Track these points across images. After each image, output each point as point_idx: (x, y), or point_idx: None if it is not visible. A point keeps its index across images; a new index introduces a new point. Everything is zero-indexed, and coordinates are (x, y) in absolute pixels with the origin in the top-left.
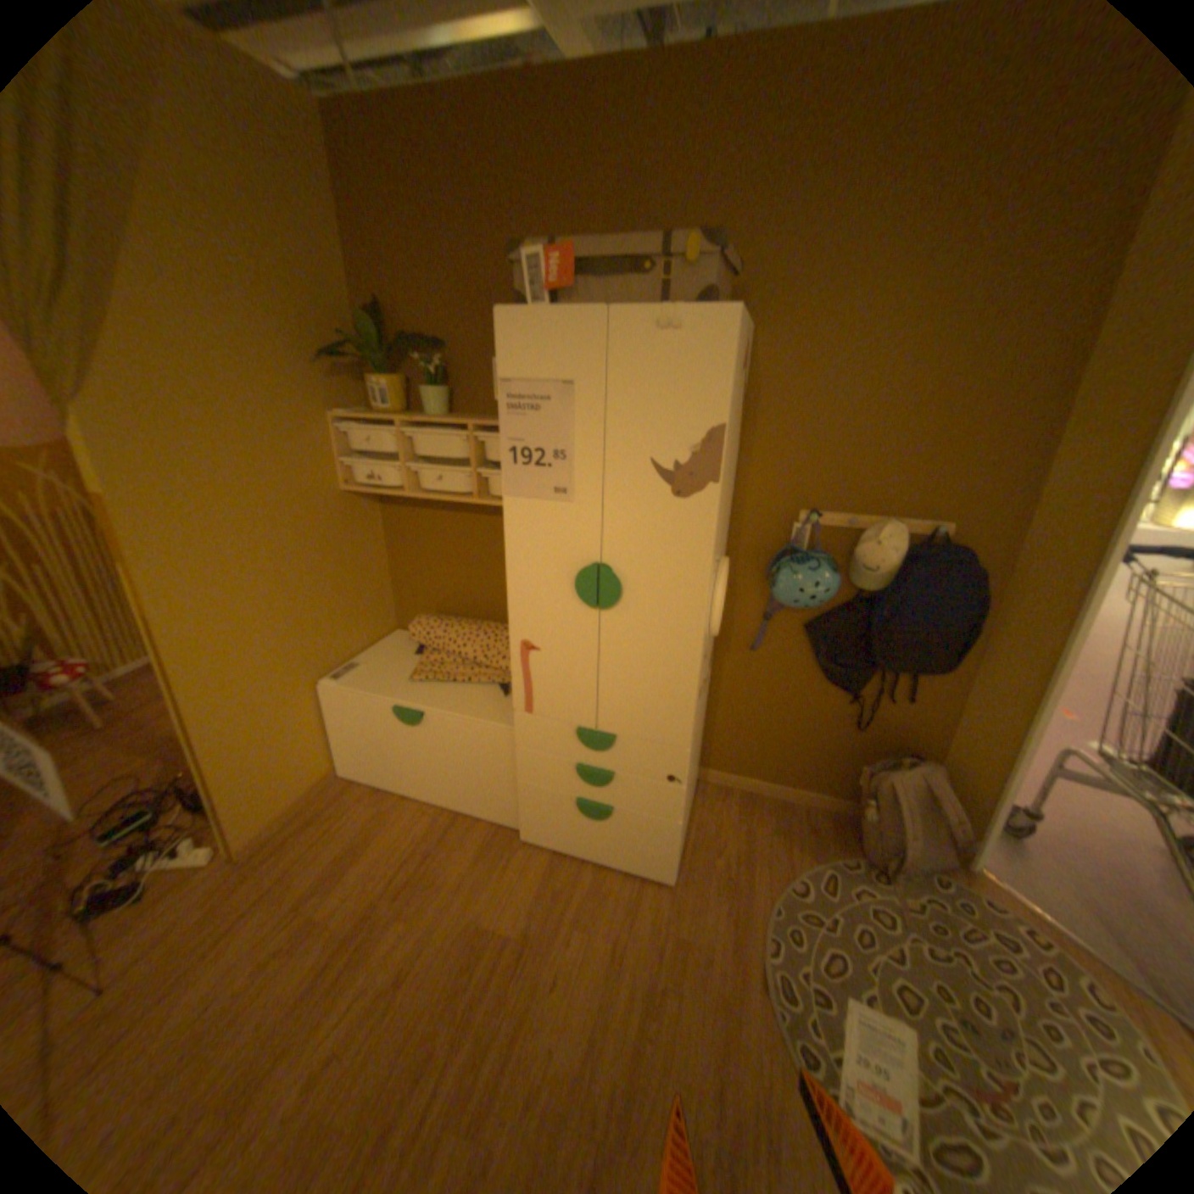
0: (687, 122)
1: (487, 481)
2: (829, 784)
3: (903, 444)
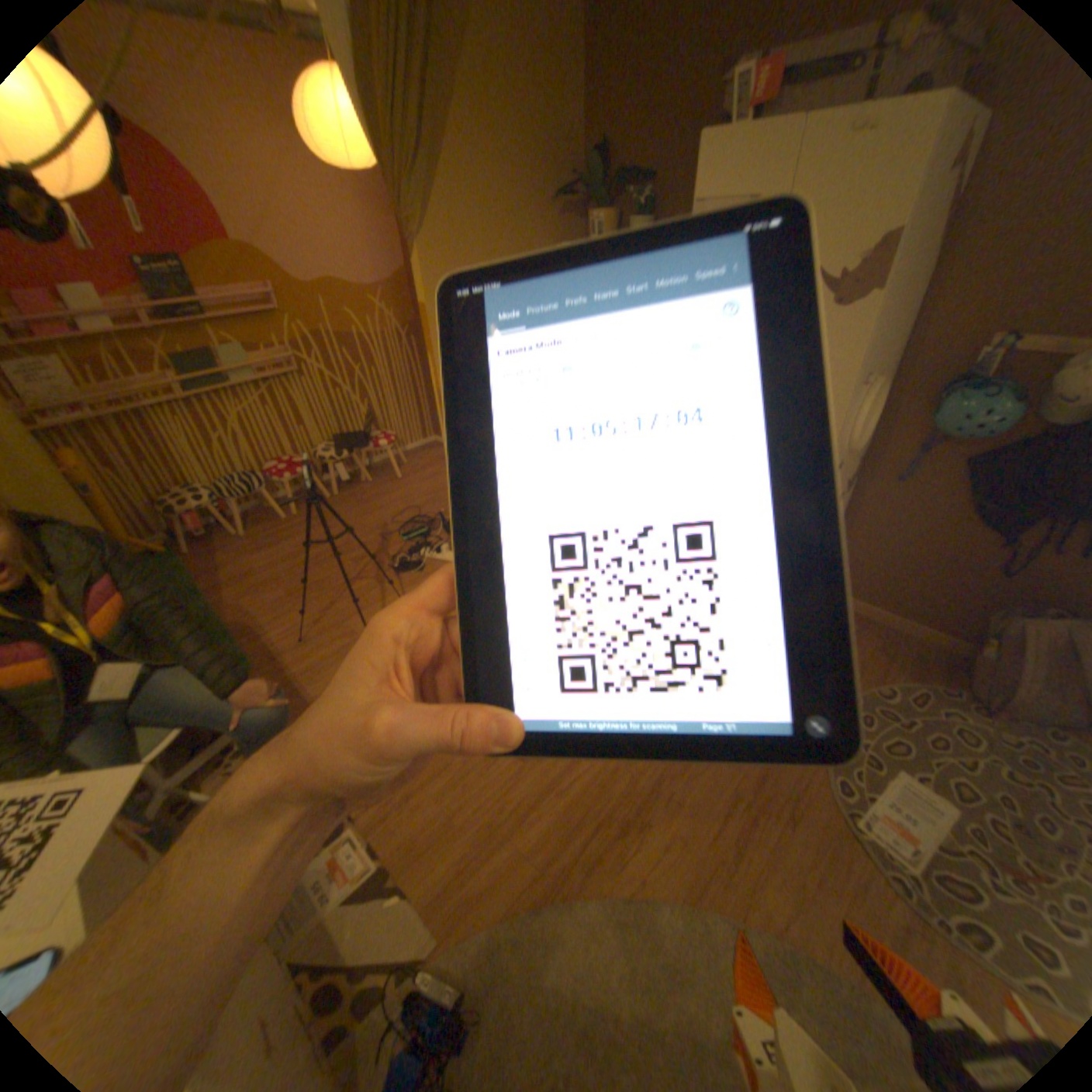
0: None
1: None
2: (955, 624)
3: None
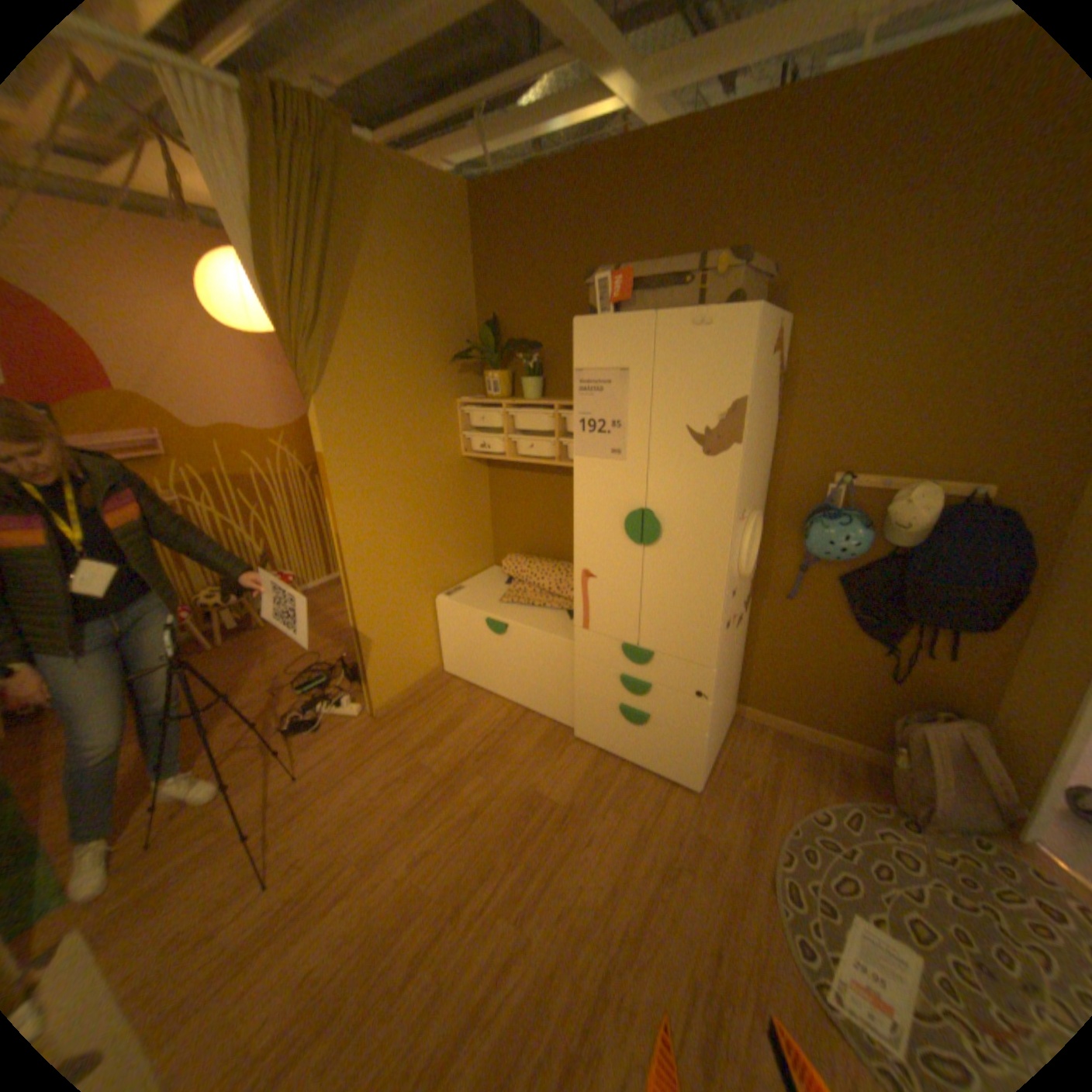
0: (737, 159)
1: (566, 449)
2: (866, 733)
3: (939, 411)
